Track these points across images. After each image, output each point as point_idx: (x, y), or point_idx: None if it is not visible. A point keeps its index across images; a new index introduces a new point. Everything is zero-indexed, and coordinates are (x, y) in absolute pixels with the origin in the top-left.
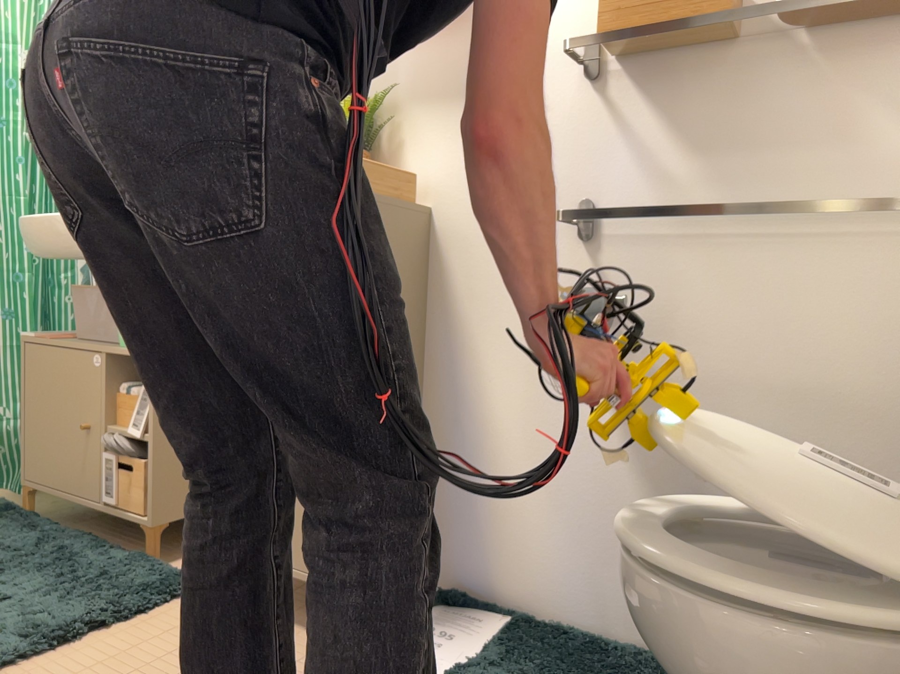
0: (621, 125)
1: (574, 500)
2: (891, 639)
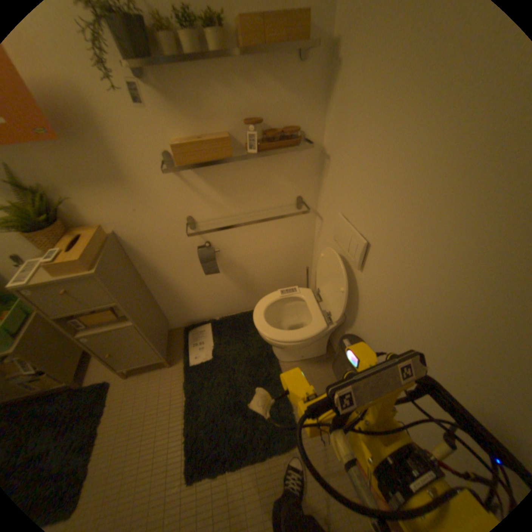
0: (193, 186)
1: (216, 294)
2: (320, 334)
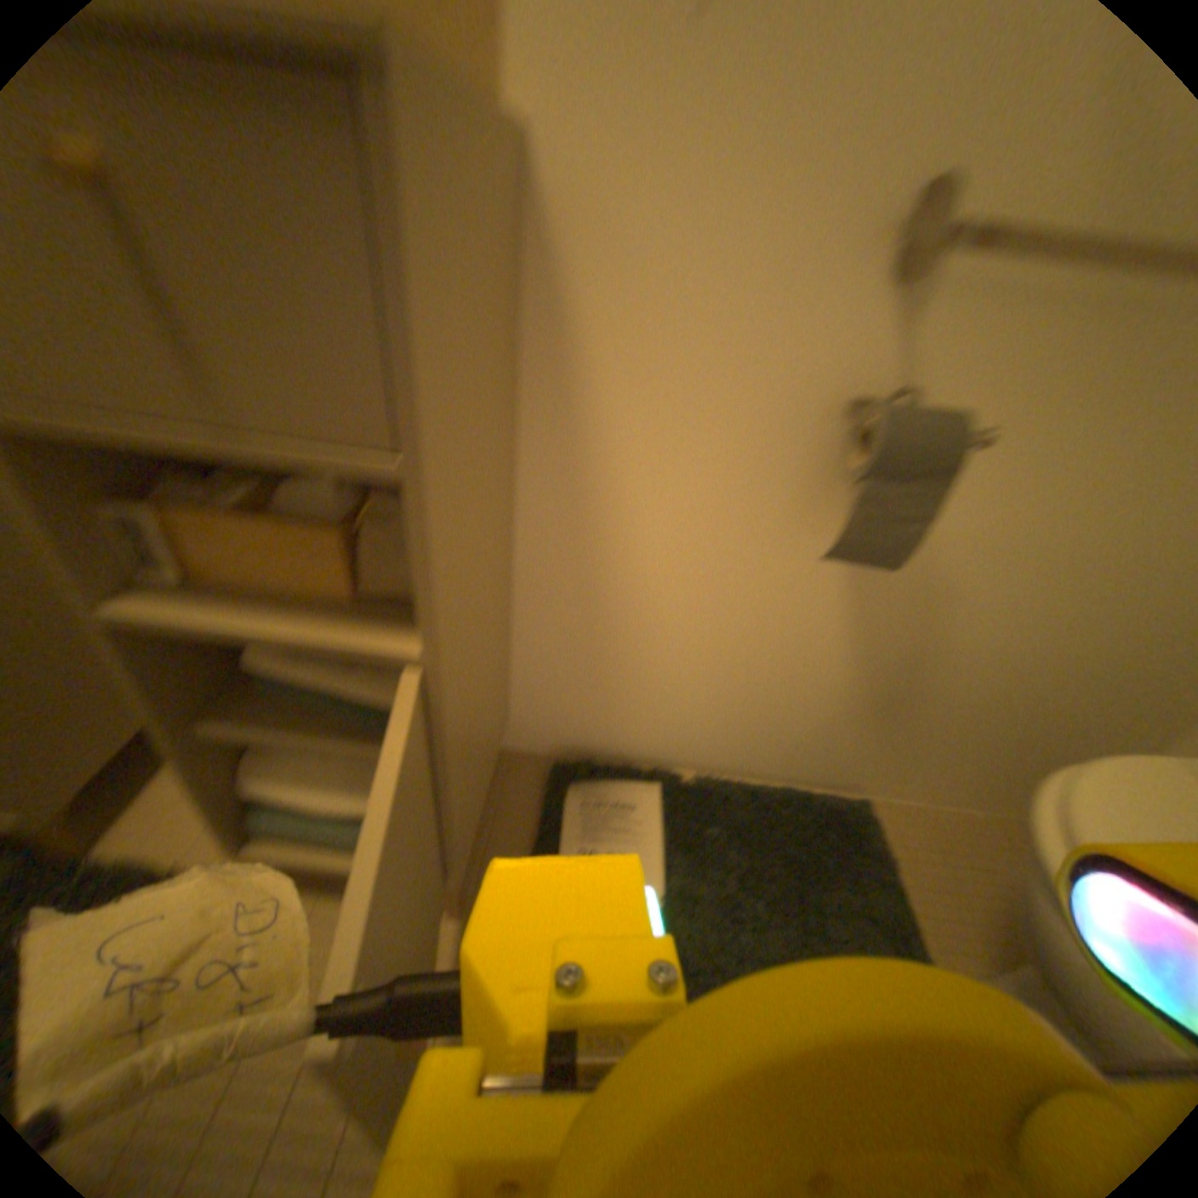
0: None
1: (757, 676)
2: None
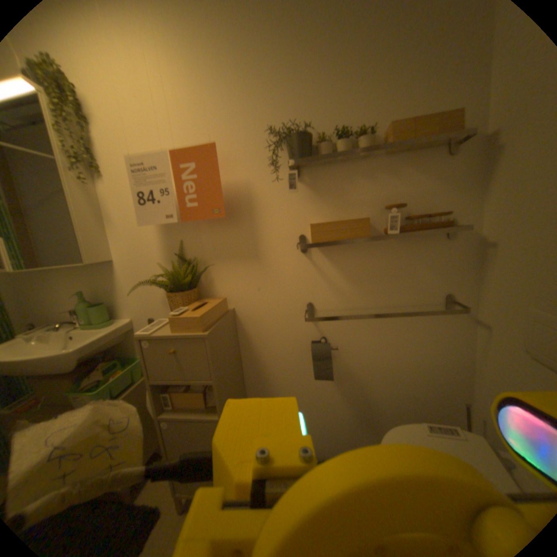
0: (322, 270)
1: (322, 417)
2: None
